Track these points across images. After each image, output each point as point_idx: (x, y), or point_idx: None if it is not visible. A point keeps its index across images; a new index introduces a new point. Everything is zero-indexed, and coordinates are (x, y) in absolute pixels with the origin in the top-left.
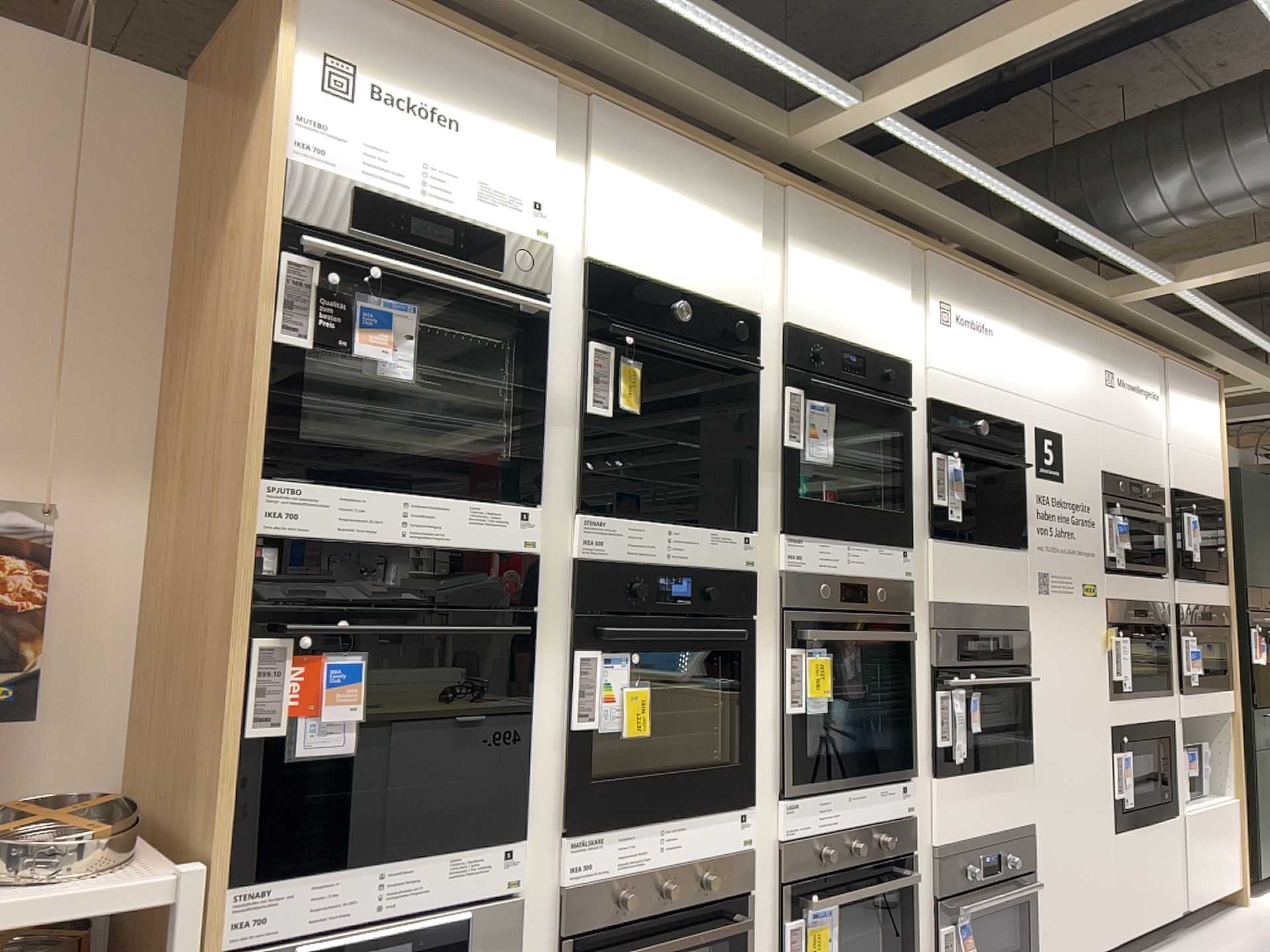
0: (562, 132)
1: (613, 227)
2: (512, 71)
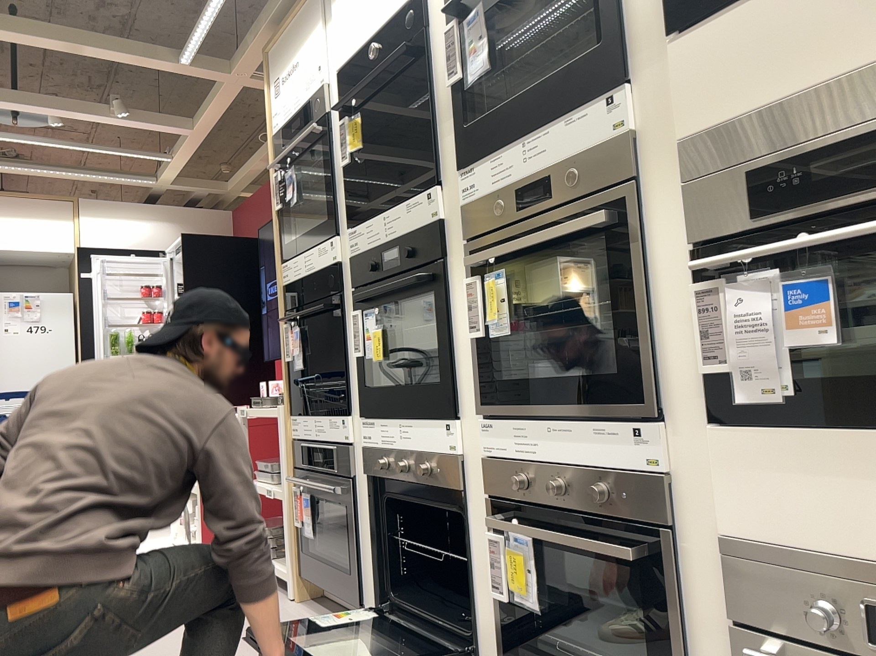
0: (322, 8)
1: (340, 37)
2: (302, 6)
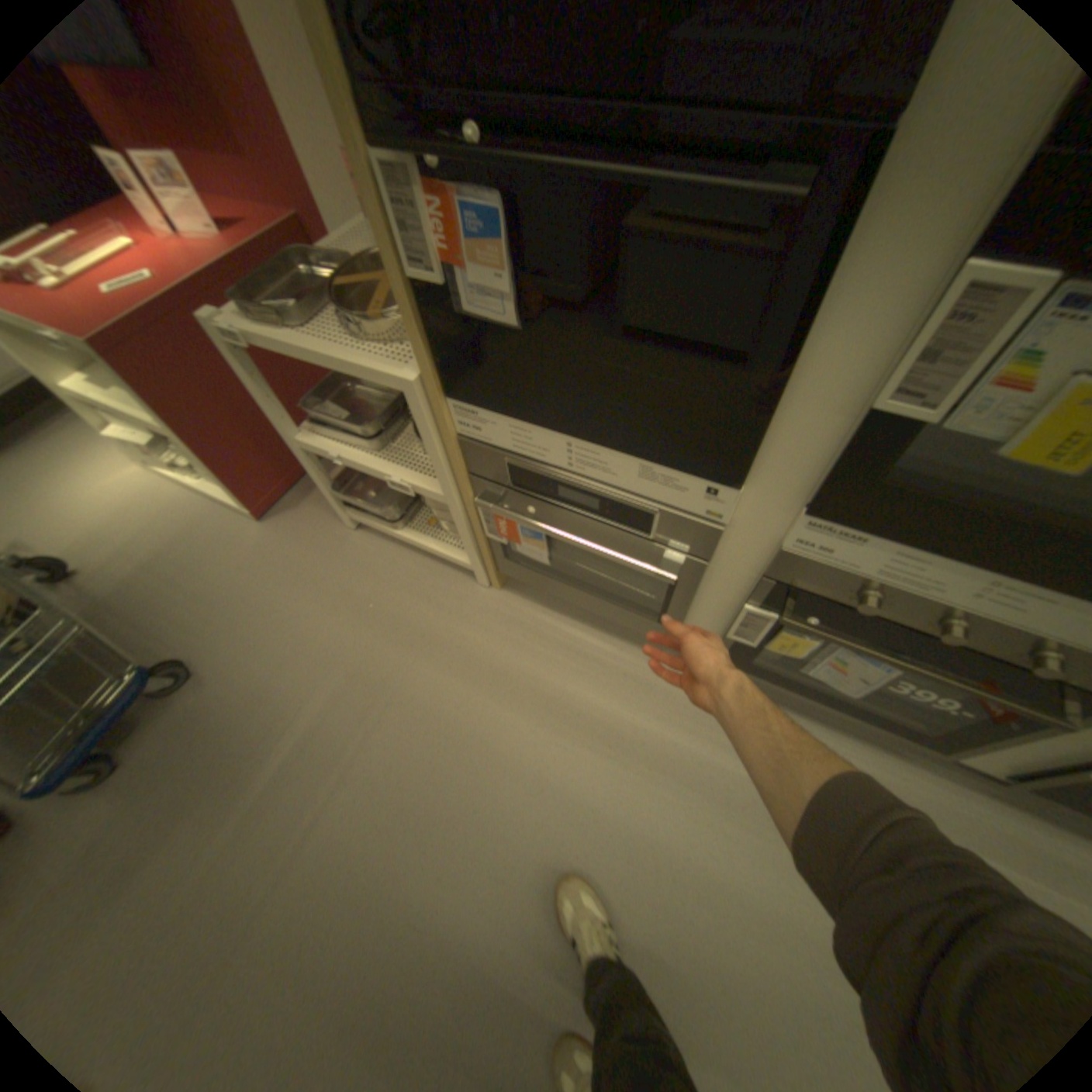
0: None
1: None
2: None
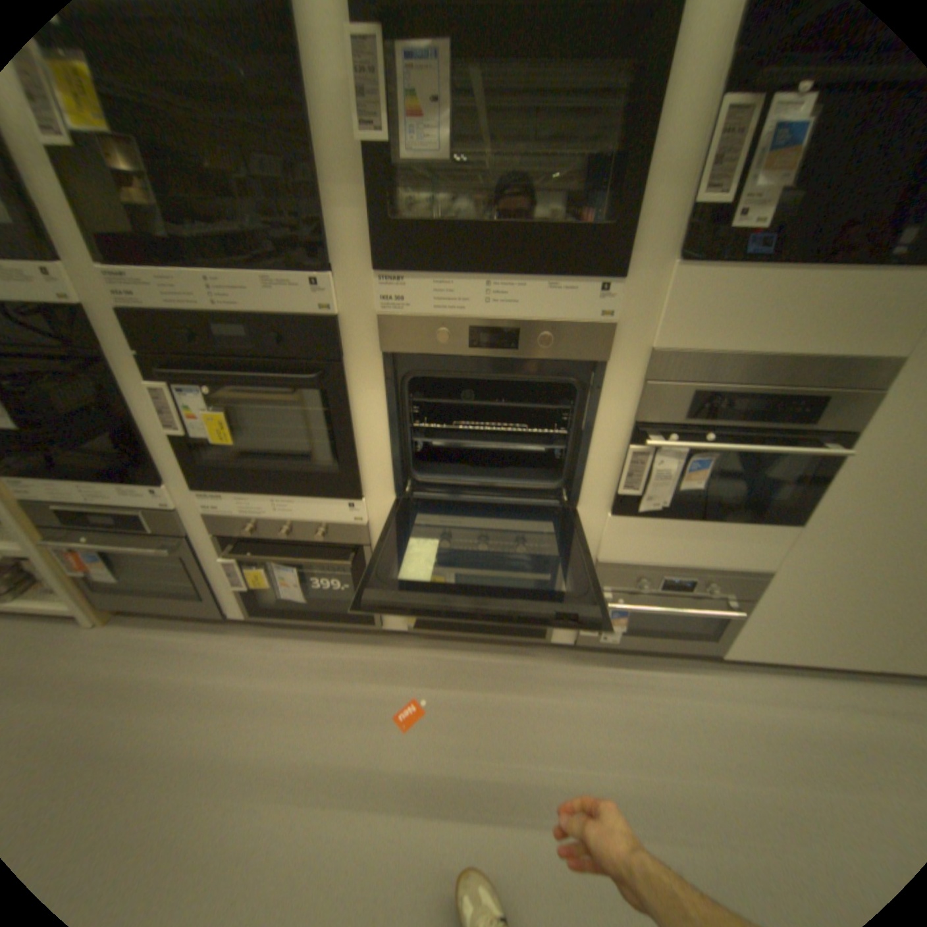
0: None
1: None
2: None
